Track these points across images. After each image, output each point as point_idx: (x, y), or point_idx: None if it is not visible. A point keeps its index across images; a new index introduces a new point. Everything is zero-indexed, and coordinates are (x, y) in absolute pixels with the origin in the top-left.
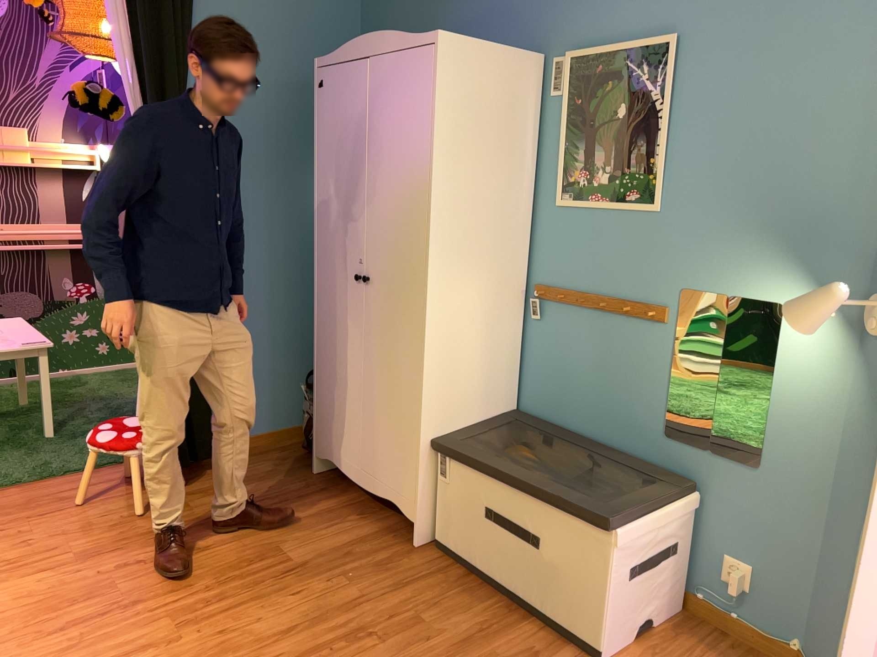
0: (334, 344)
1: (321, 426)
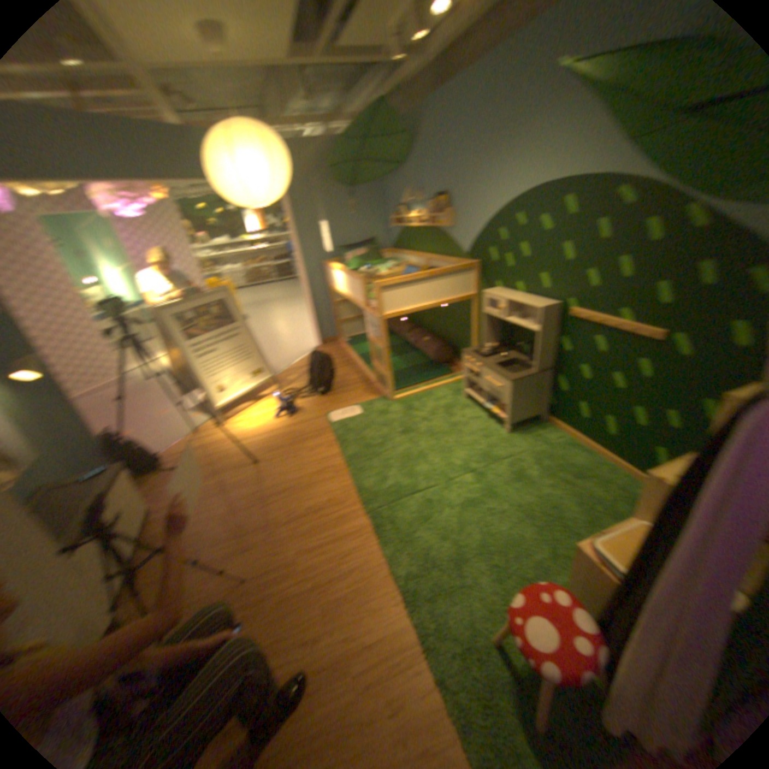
0: None
1: None
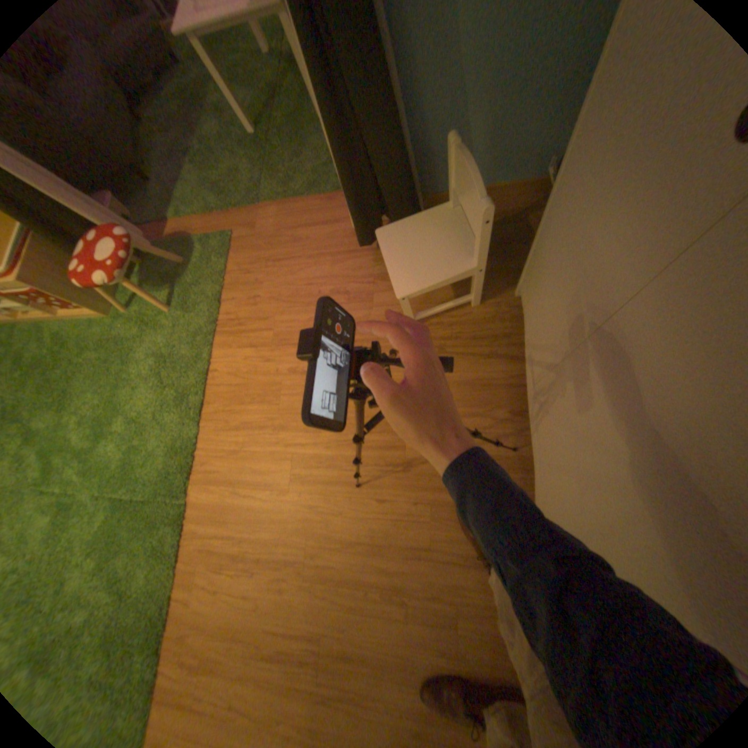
0: (585, 216)
1: (531, 280)
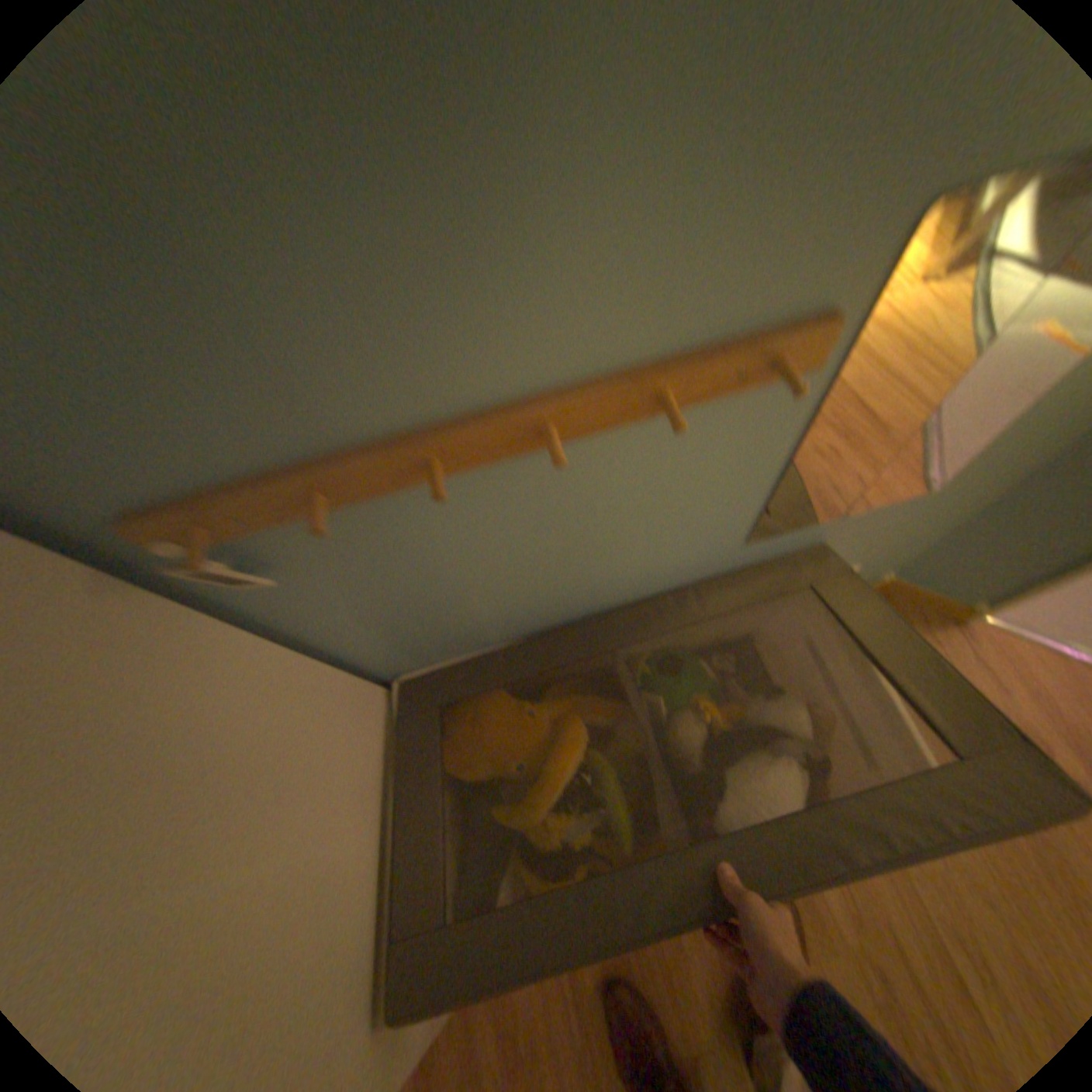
0: None
1: None
